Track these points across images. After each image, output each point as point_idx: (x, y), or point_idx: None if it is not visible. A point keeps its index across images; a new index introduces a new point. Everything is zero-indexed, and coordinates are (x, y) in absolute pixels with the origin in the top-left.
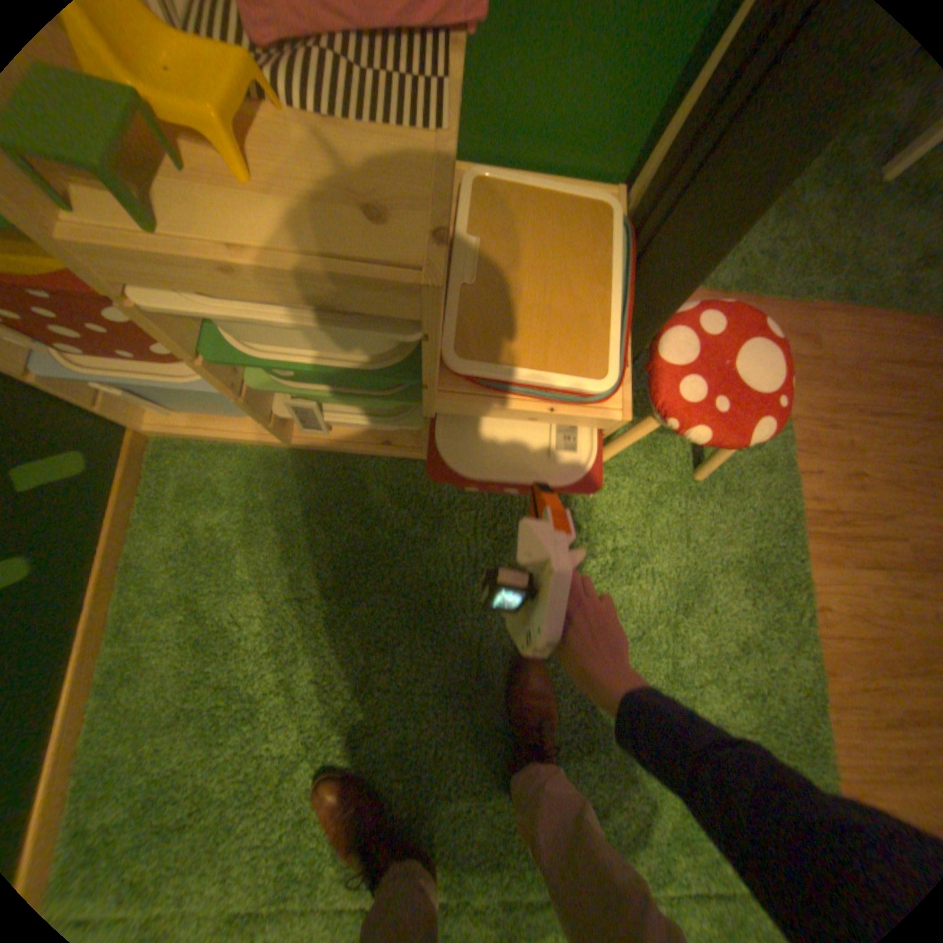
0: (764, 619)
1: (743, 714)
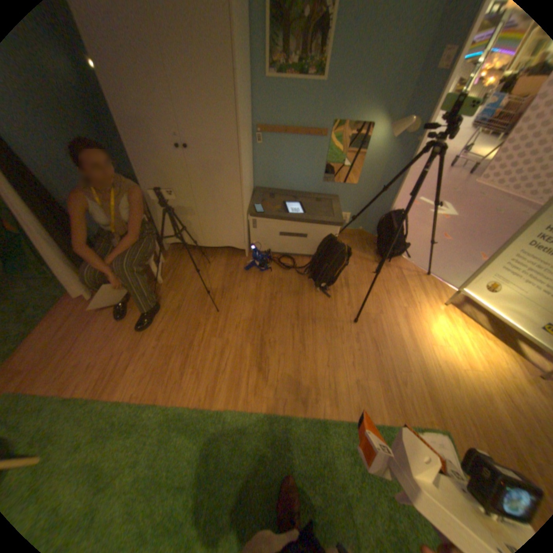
0: (118, 431)
1: (150, 453)
